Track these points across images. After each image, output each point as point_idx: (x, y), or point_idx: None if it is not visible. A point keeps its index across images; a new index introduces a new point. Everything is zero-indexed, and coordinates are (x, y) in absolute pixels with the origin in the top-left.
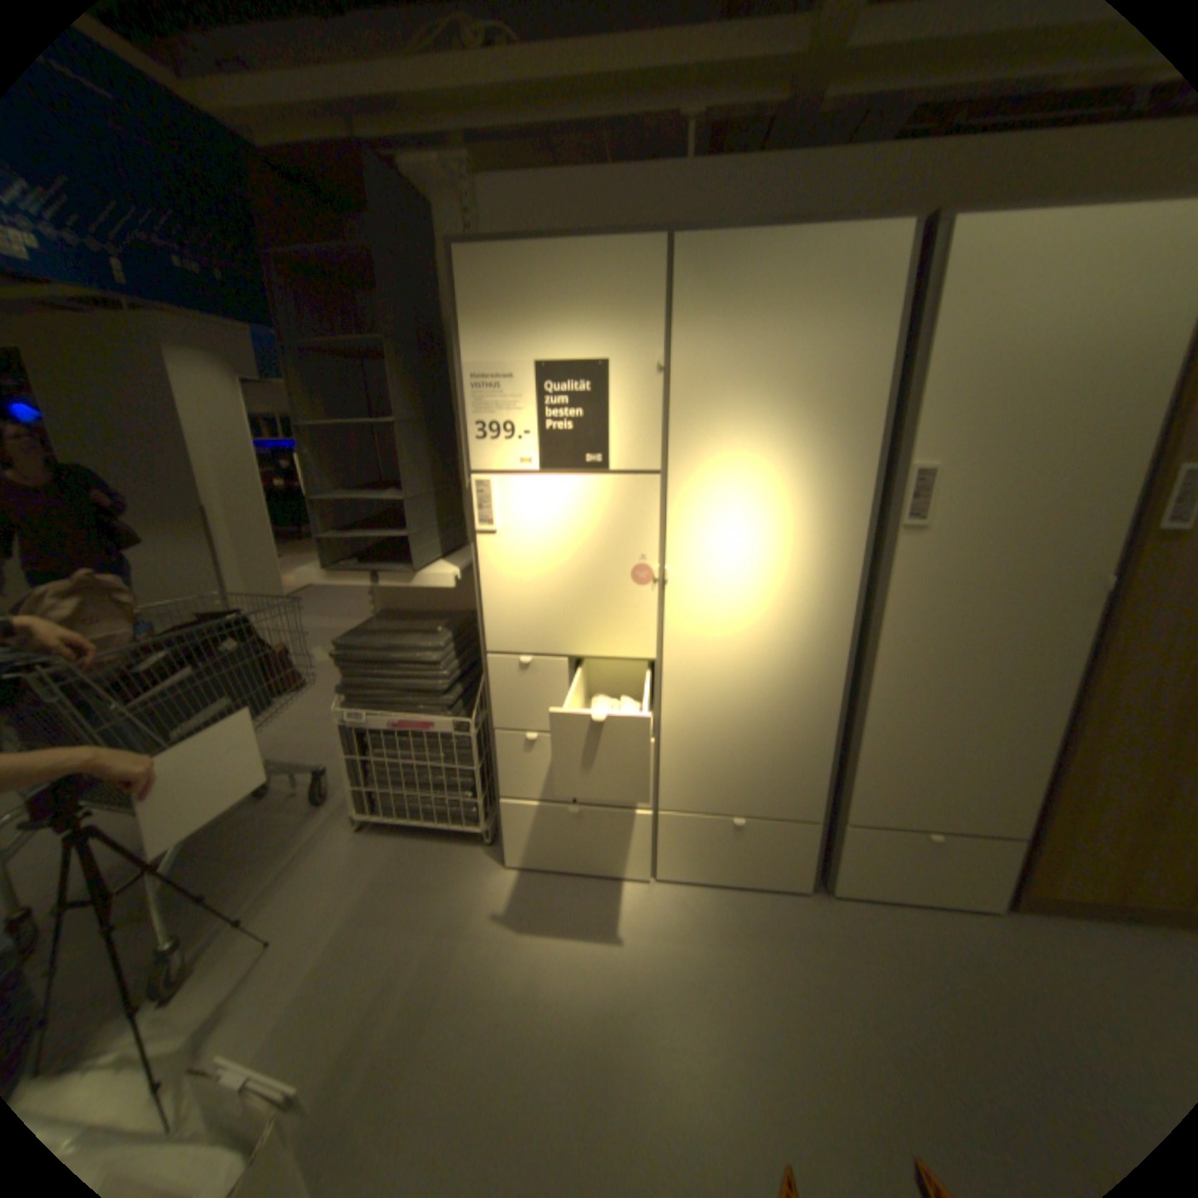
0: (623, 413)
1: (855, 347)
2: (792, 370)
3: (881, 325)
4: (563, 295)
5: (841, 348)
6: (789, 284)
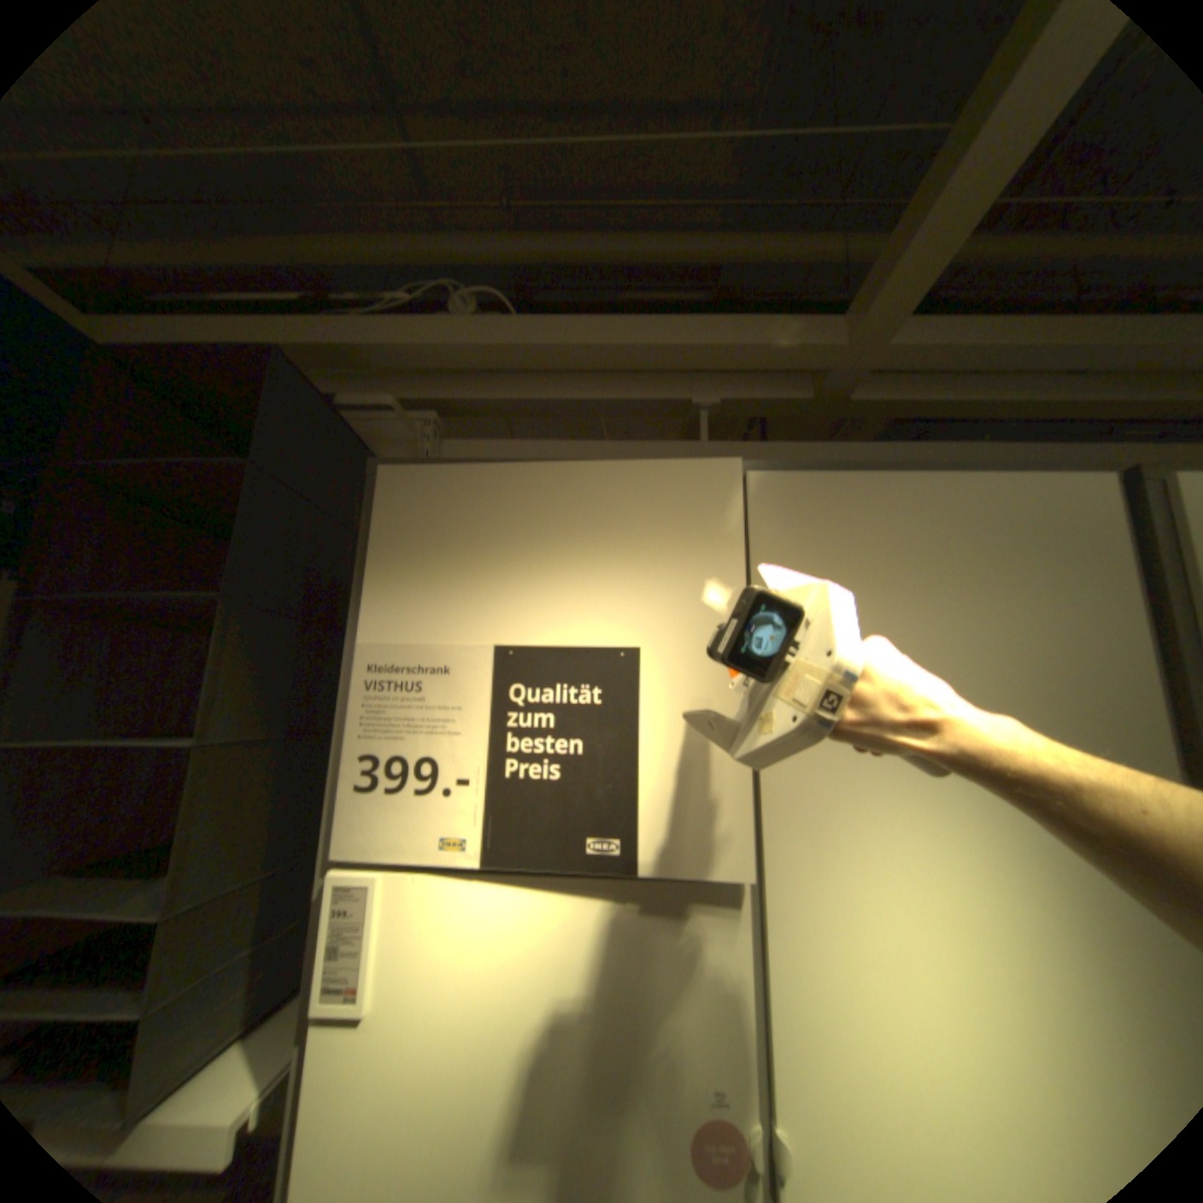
0: (667, 745)
1: (1083, 646)
2: (980, 679)
3: (1115, 613)
4: (560, 542)
5: (1058, 646)
6: (944, 546)
